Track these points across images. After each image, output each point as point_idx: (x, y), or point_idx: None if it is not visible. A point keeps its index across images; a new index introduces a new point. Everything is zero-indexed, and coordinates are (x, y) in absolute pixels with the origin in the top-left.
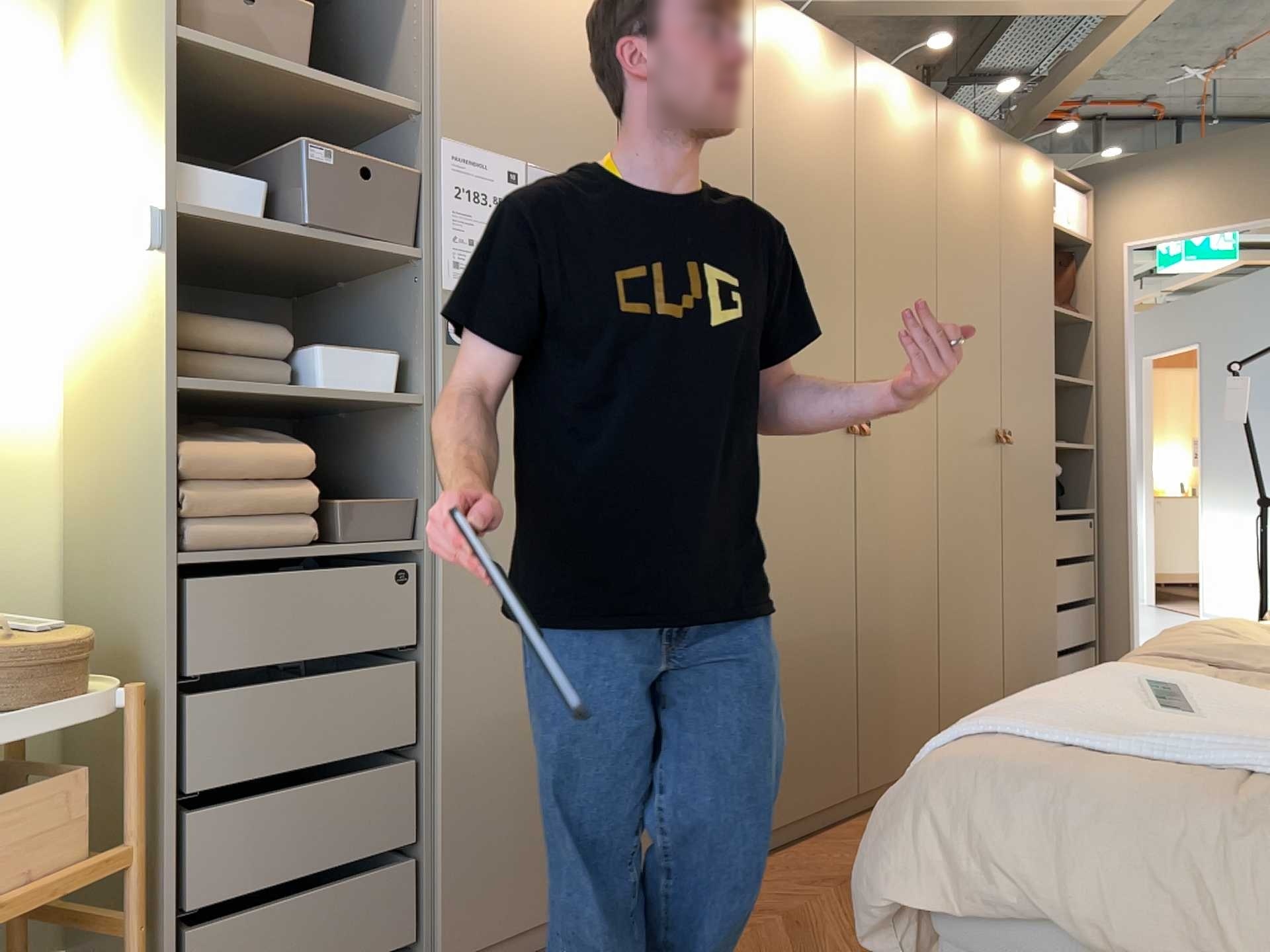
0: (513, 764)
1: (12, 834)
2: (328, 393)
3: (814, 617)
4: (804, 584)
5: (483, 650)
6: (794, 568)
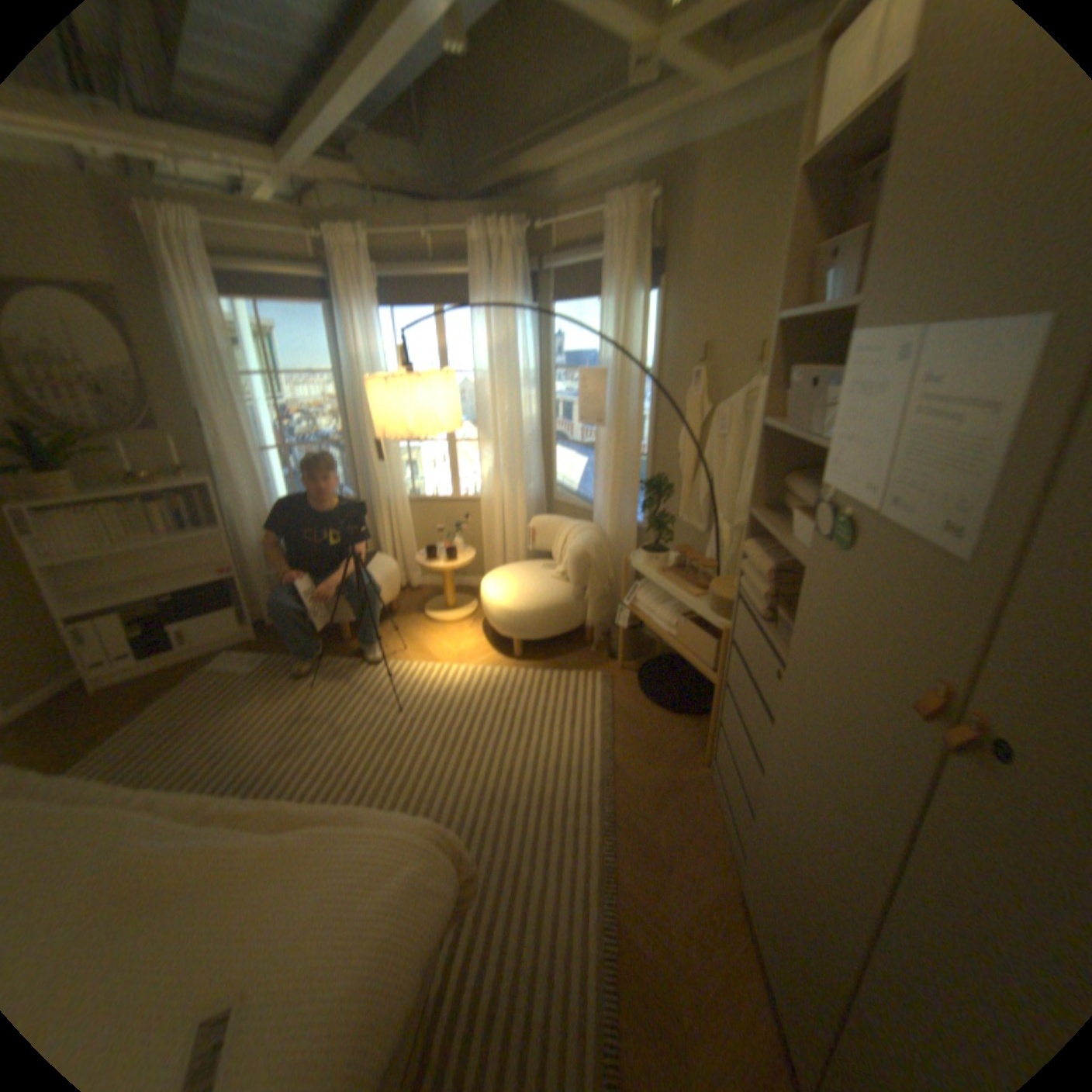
0: (785, 881)
1: (699, 643)
2: (790, 543)
3: None
4: None
5: (790, 782)
6: None
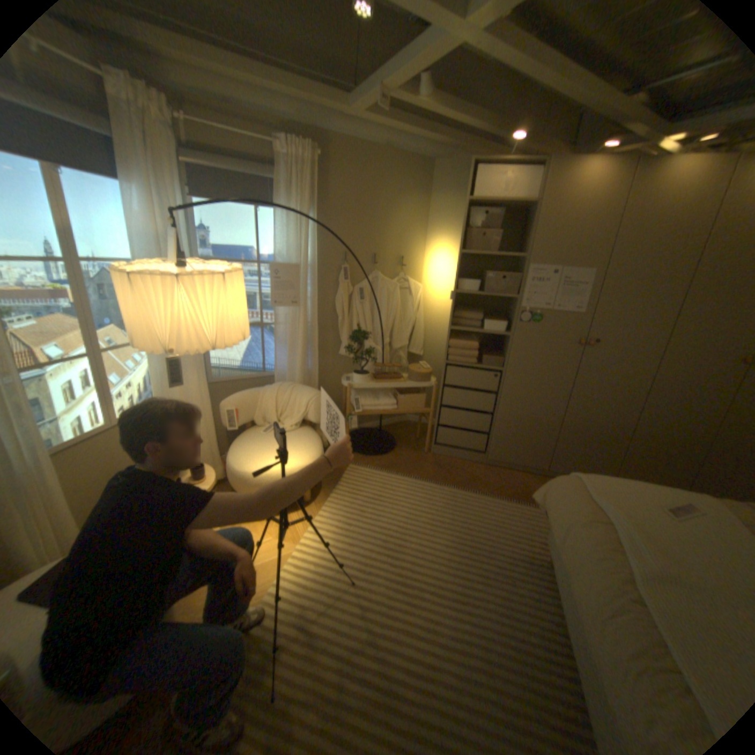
0: (522, 428)
1: (414, 401)
2: (488, 331)
3: (687, 431)
4: (684, 417)
5: (518, 399)
6: (678, 410)
